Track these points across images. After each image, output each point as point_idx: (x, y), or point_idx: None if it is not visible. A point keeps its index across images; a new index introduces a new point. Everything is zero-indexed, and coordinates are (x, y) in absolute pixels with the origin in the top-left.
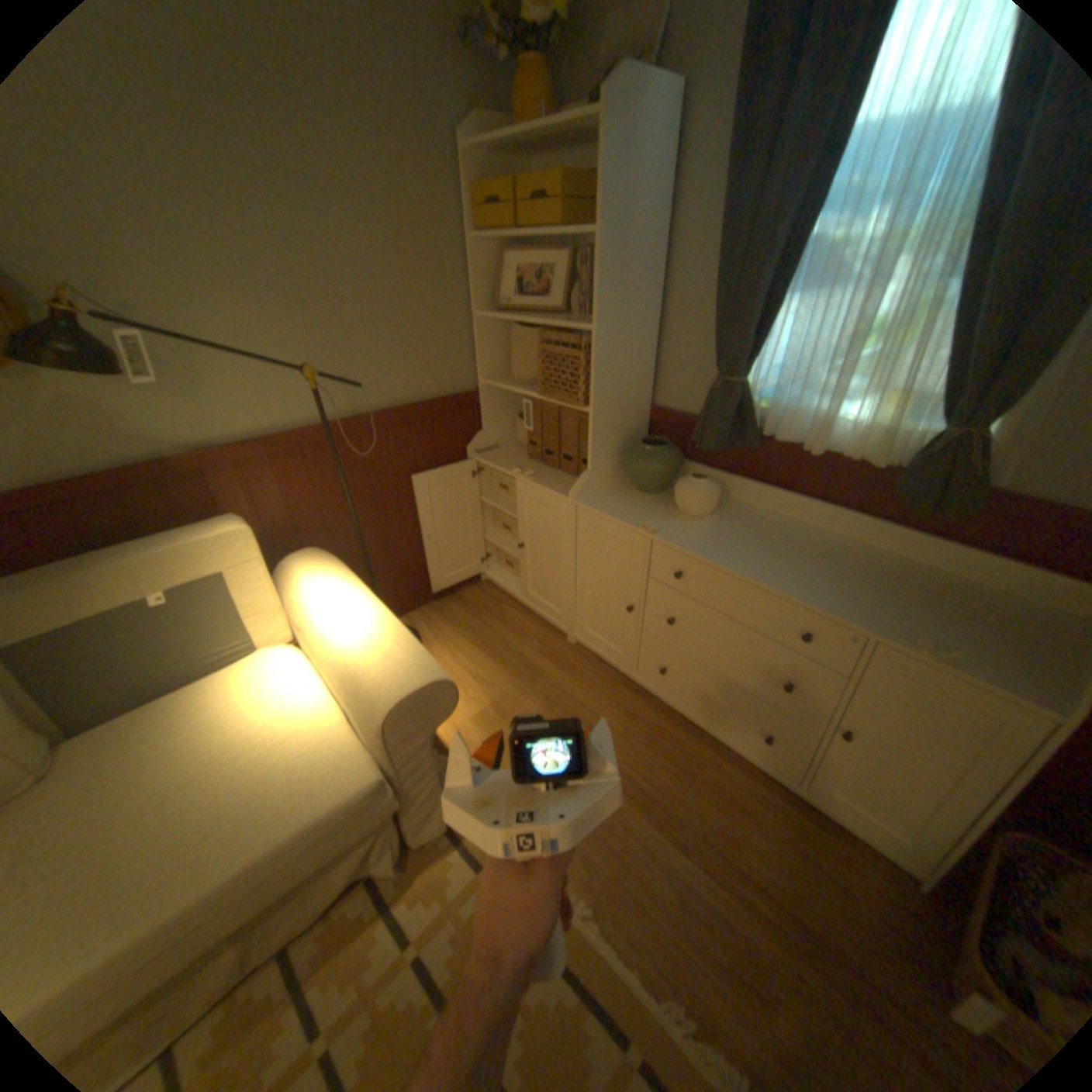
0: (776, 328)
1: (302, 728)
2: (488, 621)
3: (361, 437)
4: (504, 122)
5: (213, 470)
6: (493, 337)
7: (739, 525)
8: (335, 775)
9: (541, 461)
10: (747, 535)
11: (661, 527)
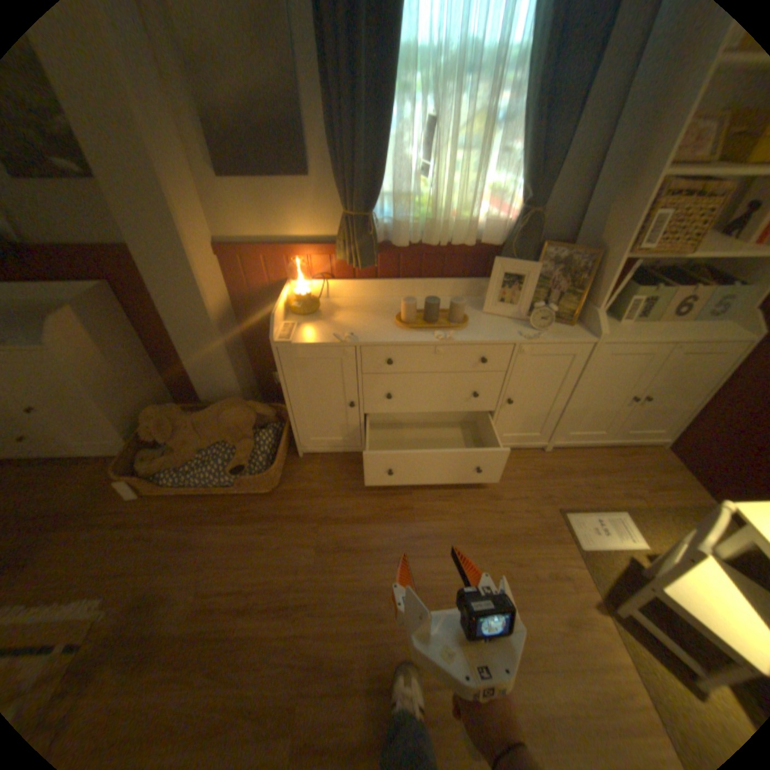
0: None
1: None
2: None
3: None
4: None
5: None
6: None
7: None
8: None
9: None
10: None
11: None
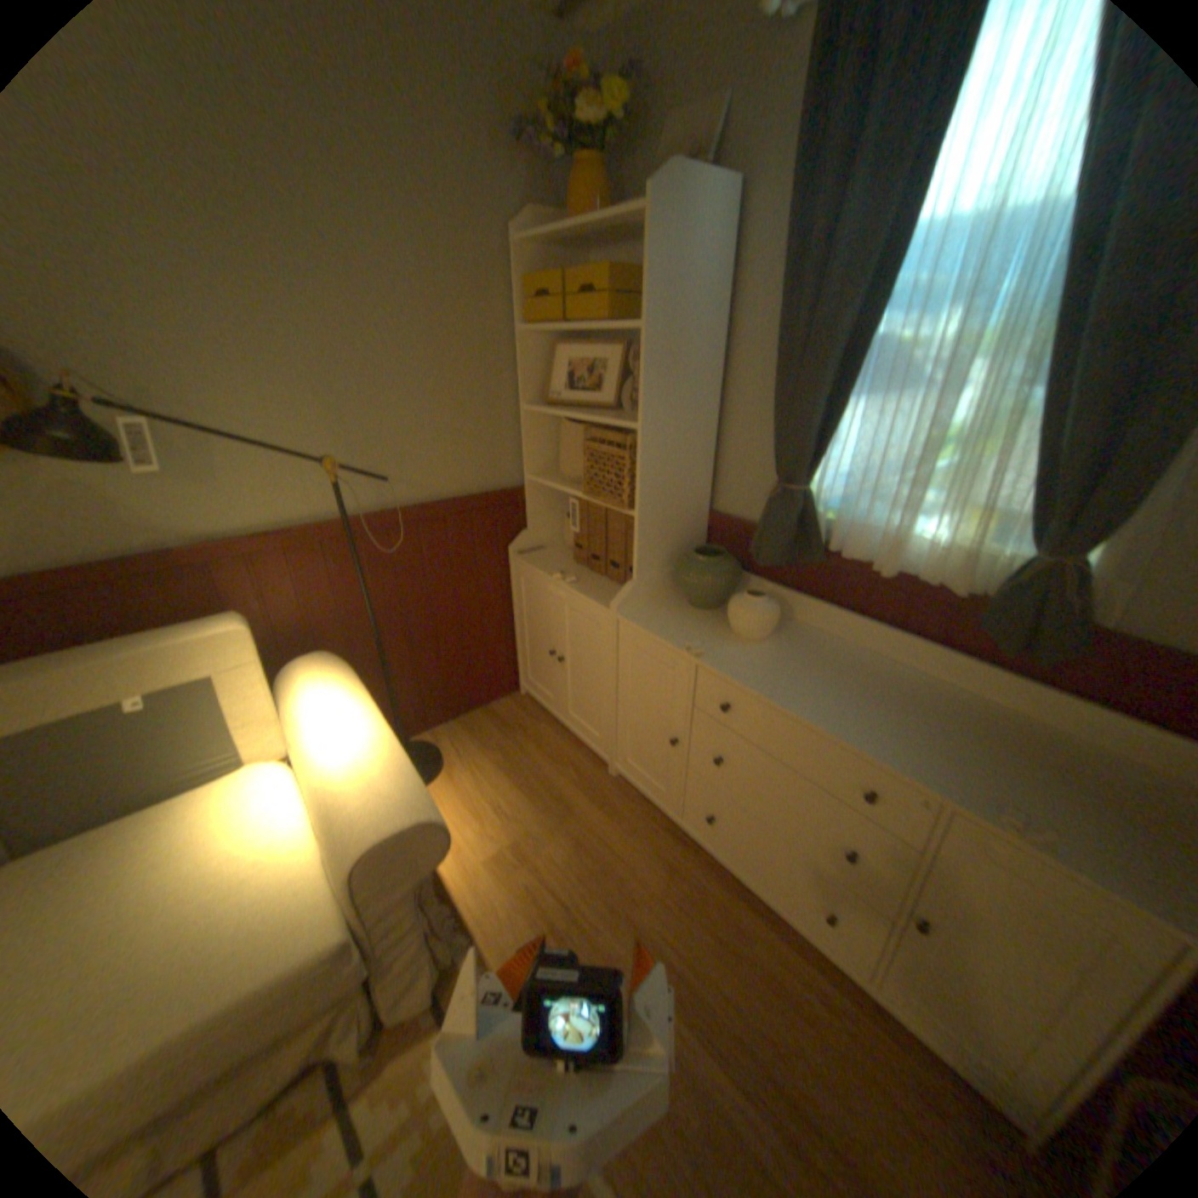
0: (840, 432)
1: (269, 865)
2: (521, 741)
3: (388, 533)
4: (560, 216)
5: (221, 563)
6: (542, 431)
7: (801, 651)
8: (292, 929)
9: (588, 565)
10: (809, 664)
11: (708, 649)
